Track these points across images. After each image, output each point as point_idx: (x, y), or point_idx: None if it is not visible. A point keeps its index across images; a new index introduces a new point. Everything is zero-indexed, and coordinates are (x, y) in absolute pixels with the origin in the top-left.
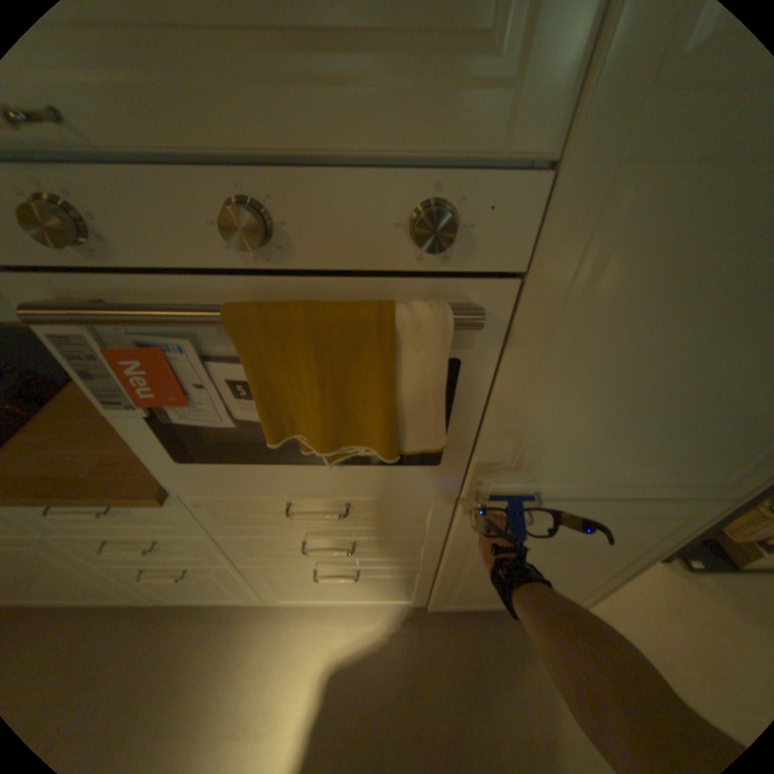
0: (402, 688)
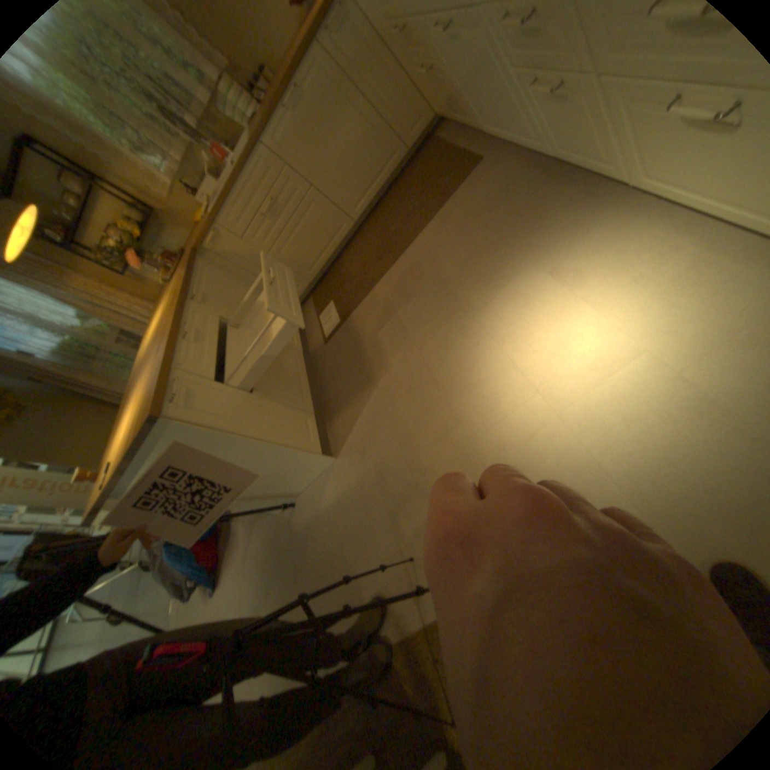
0: (713, 331)
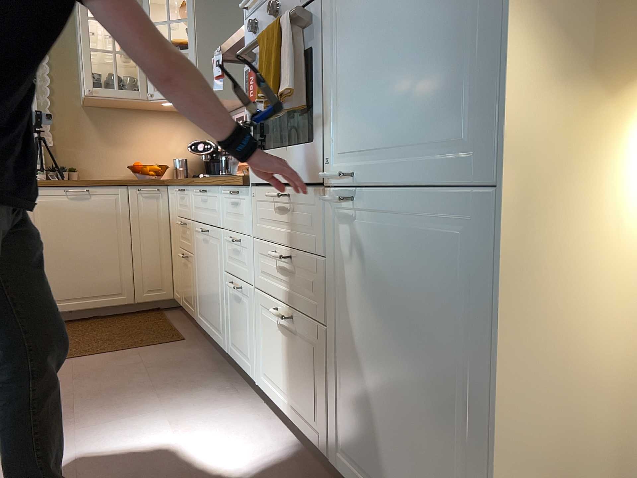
0: None
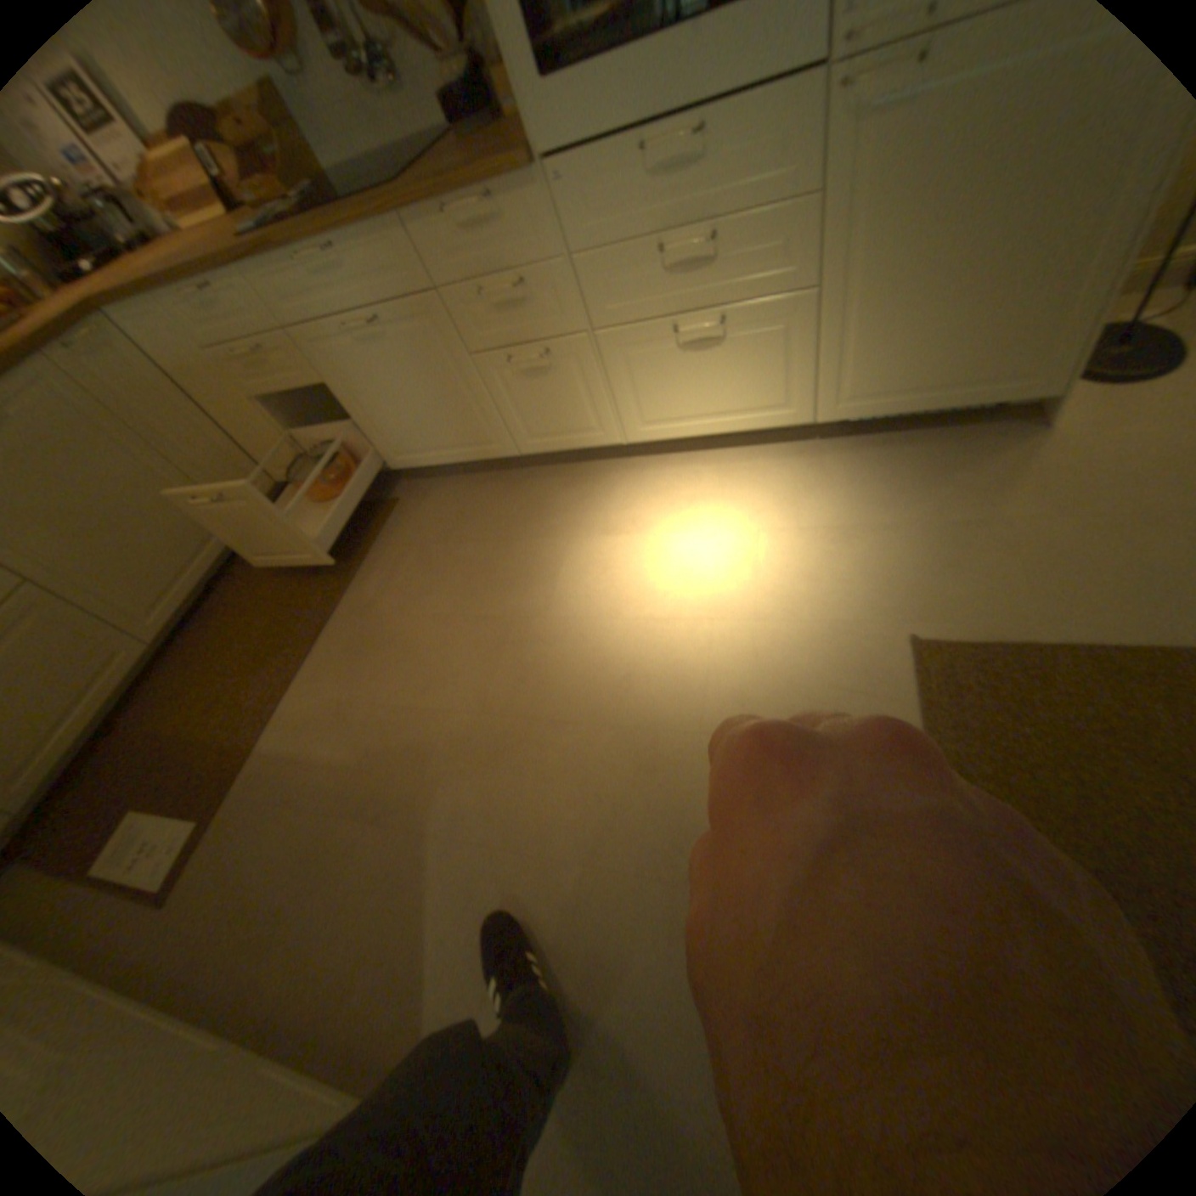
0: (784, 498)
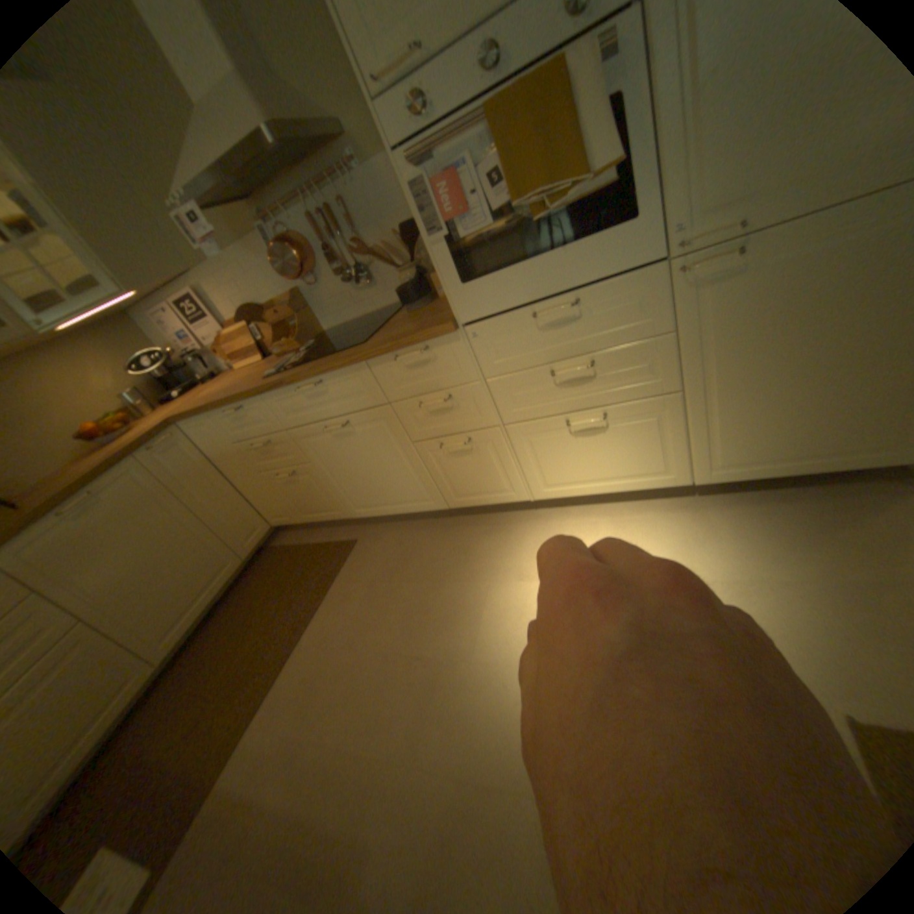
0: (676, 551)
